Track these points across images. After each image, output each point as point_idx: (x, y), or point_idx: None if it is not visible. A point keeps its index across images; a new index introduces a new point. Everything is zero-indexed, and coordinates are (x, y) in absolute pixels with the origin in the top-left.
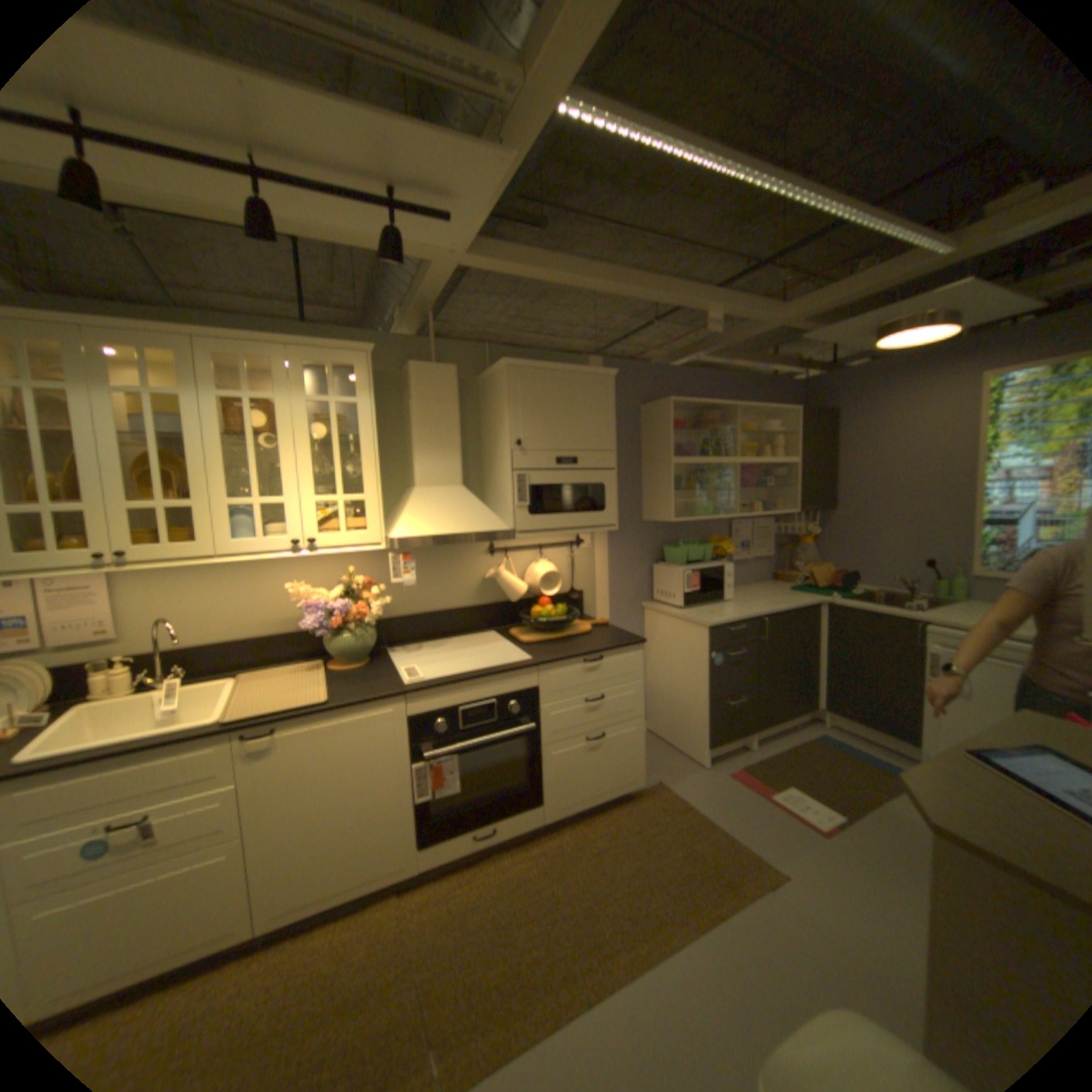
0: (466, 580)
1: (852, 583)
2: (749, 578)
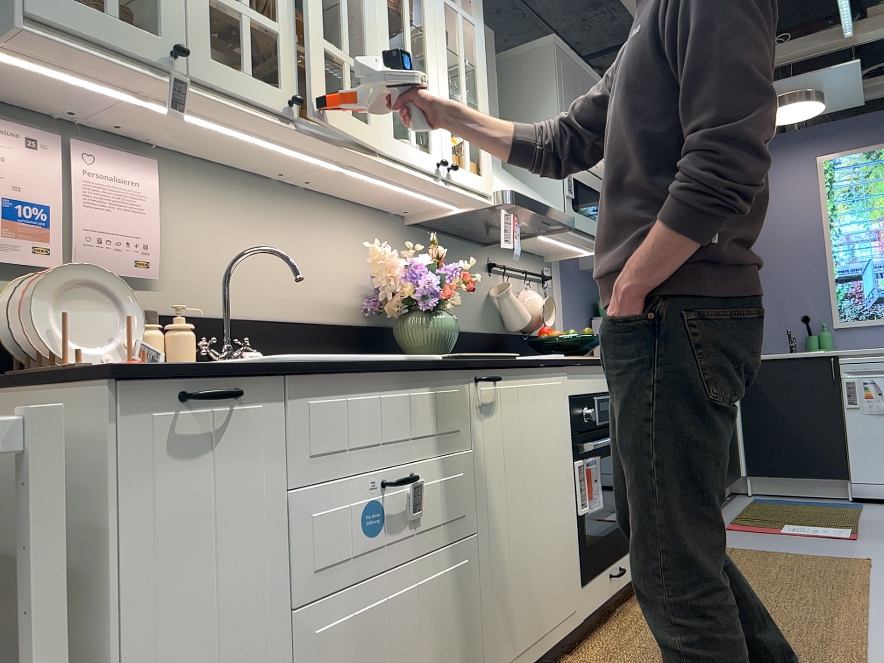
0: (474, 297)
1: None
2: None
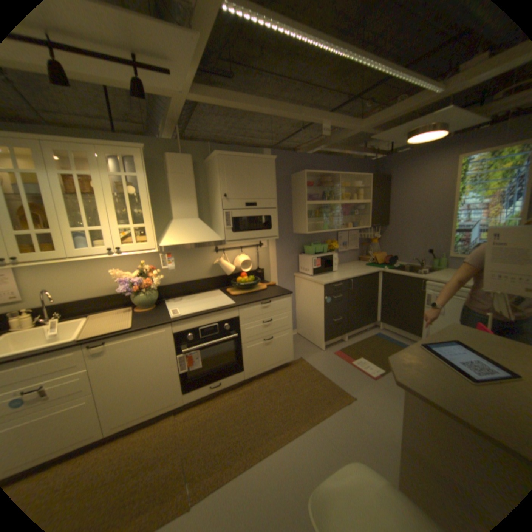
0: (204, 265)
1: (395, 261)
2: (346, 260)
